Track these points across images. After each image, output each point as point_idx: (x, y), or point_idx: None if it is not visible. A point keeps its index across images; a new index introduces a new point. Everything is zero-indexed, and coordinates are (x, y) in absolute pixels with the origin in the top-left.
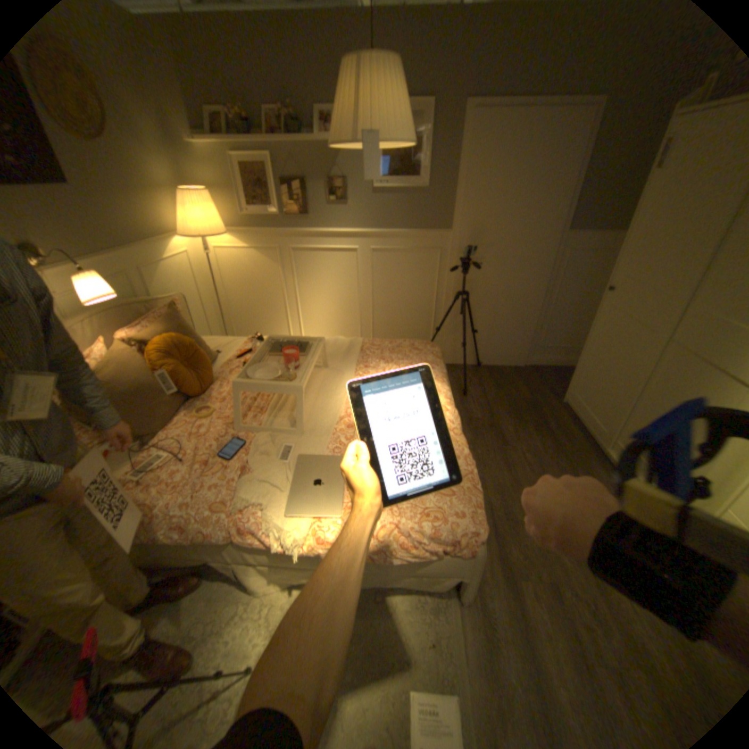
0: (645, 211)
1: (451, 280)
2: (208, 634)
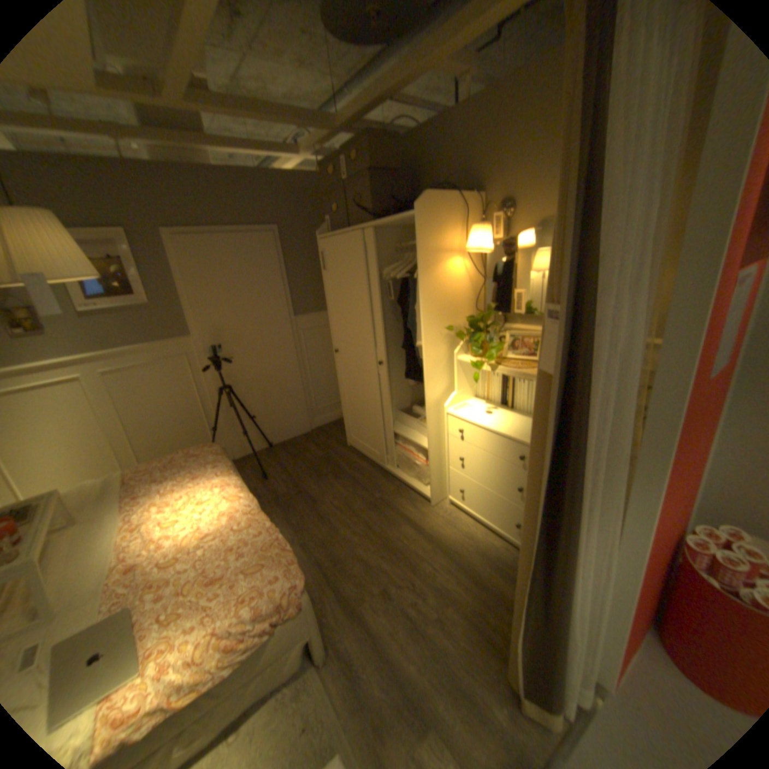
0: (331, 298)
1: (210, 380)
2: None
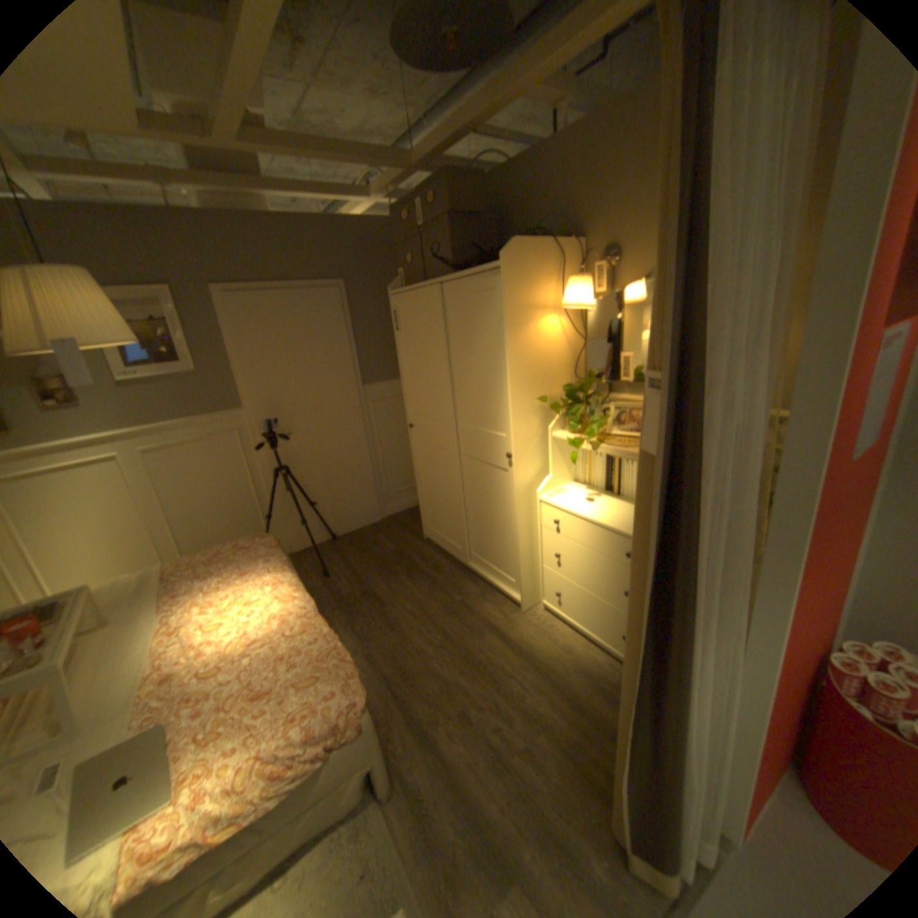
0: (404, 364)
1: (263, 459)
2: None
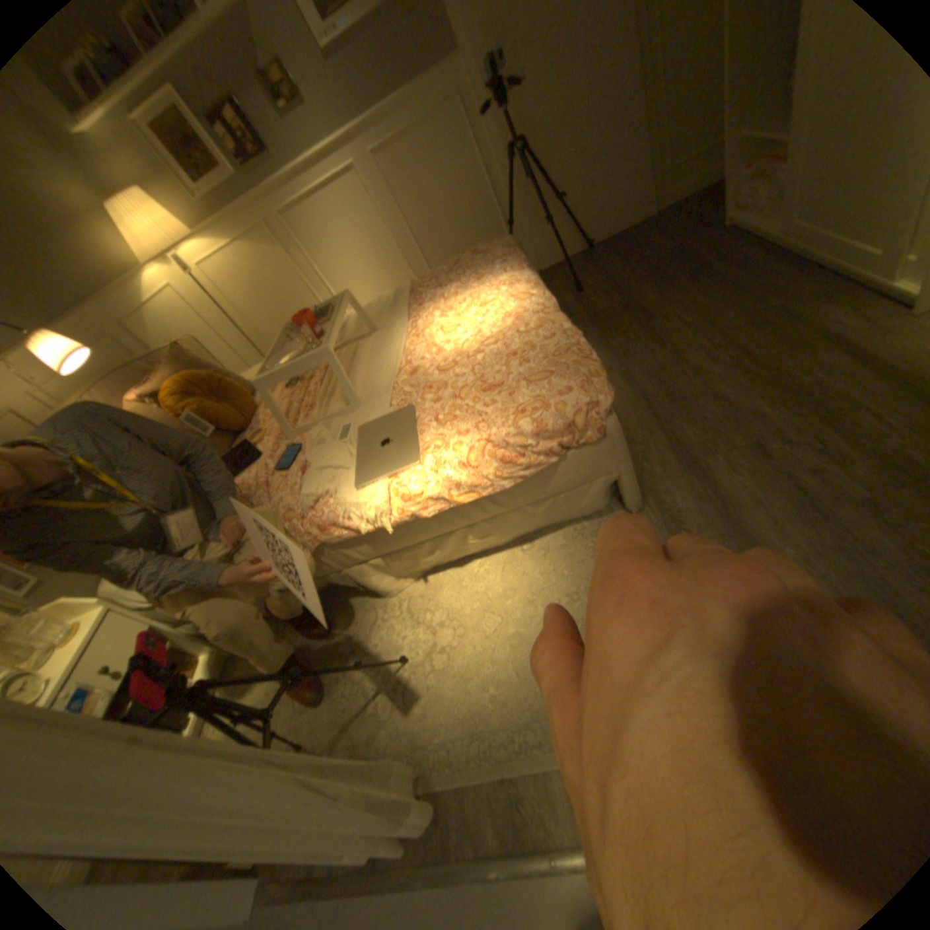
0: None
1: (495, 133)
2: (353, 643)
